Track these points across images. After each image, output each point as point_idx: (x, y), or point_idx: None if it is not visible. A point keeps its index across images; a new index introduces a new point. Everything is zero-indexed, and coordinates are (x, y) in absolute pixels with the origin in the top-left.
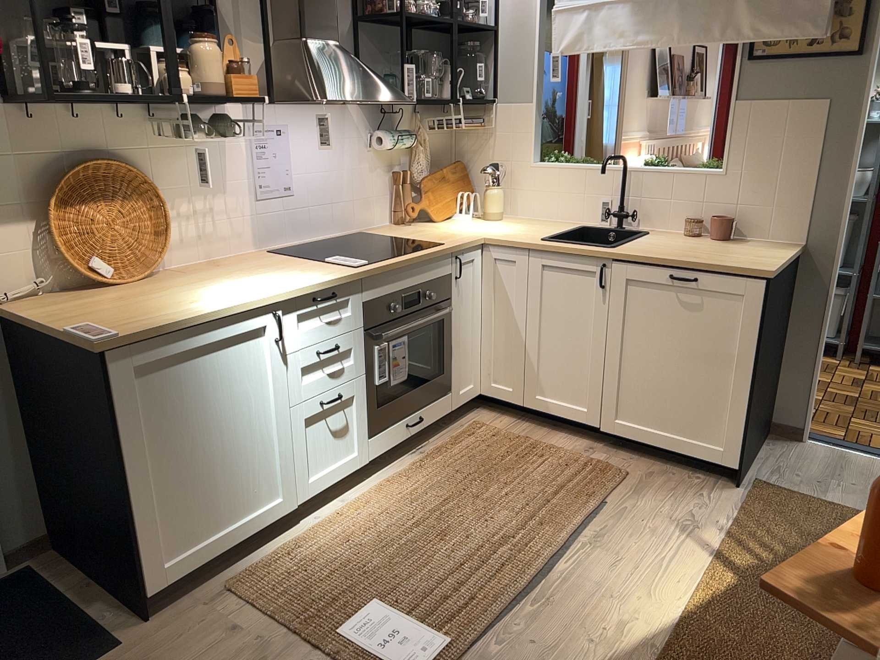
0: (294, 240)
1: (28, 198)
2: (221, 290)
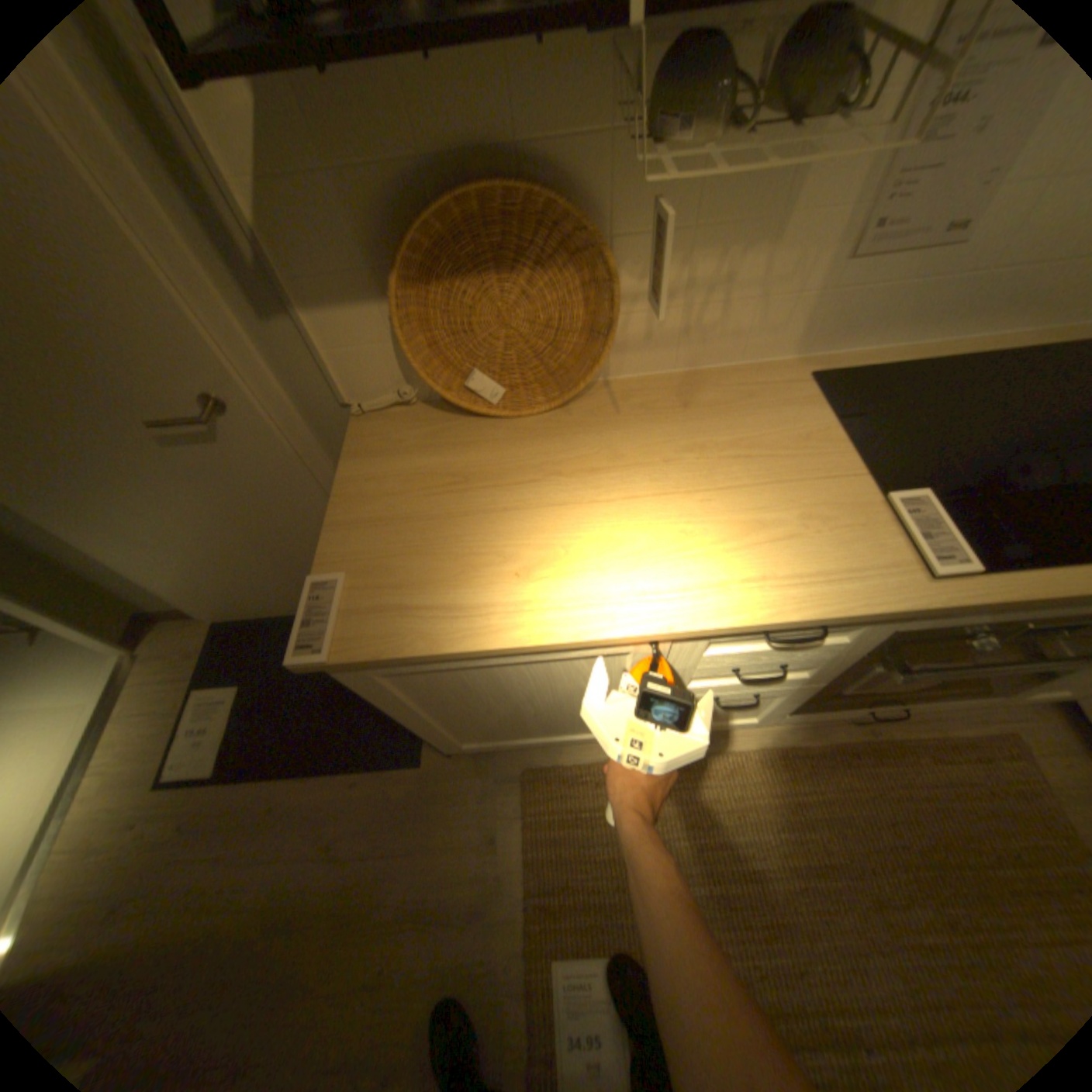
0: (900, 339)
1: (368, 253)
2: (604, 534)
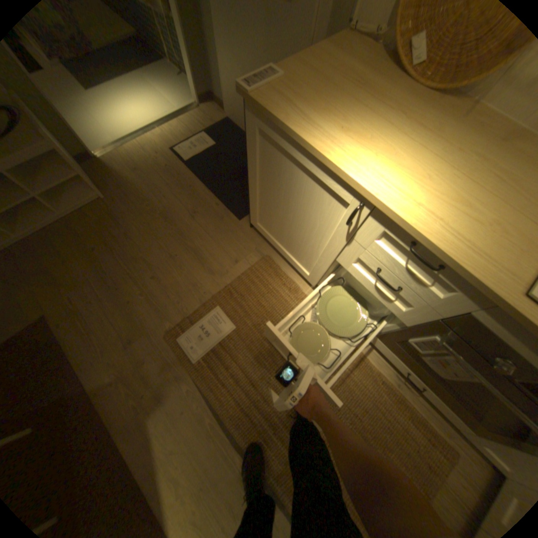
0: None
1: None
2: (395, 146)
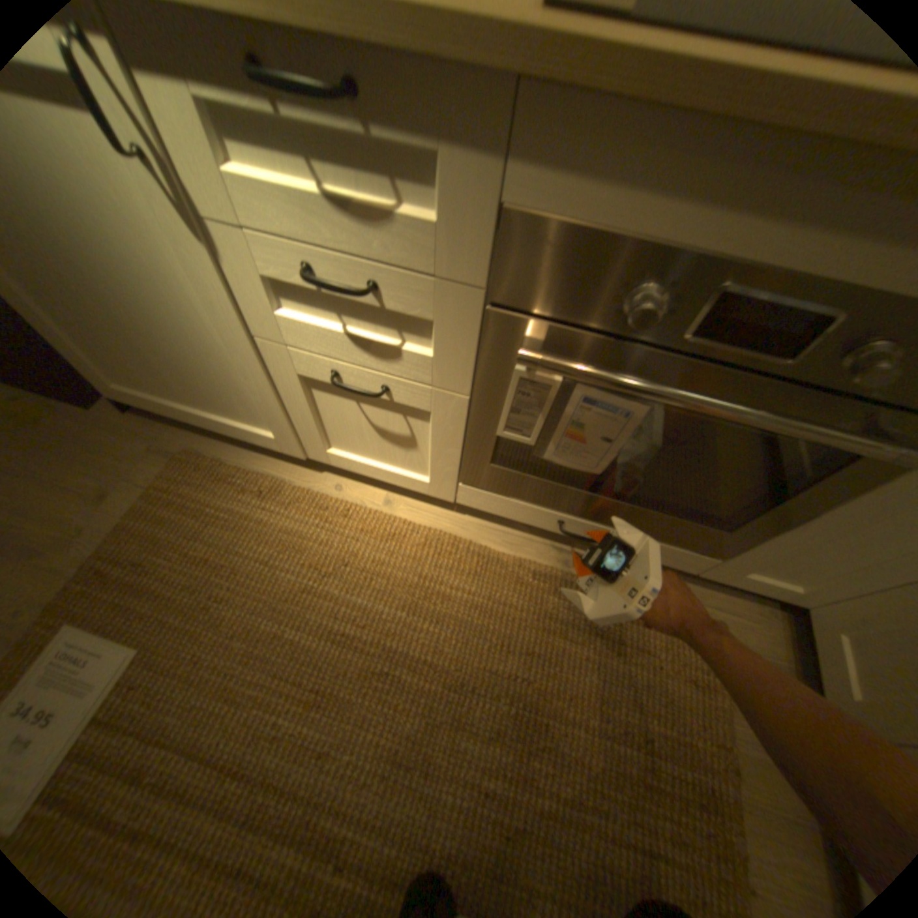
0: None
1: None
2: None
